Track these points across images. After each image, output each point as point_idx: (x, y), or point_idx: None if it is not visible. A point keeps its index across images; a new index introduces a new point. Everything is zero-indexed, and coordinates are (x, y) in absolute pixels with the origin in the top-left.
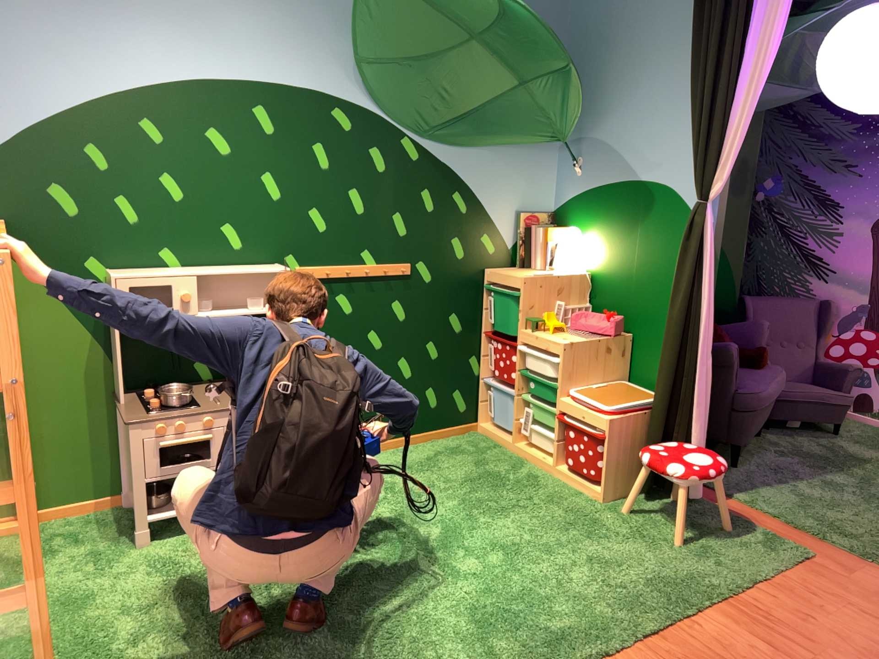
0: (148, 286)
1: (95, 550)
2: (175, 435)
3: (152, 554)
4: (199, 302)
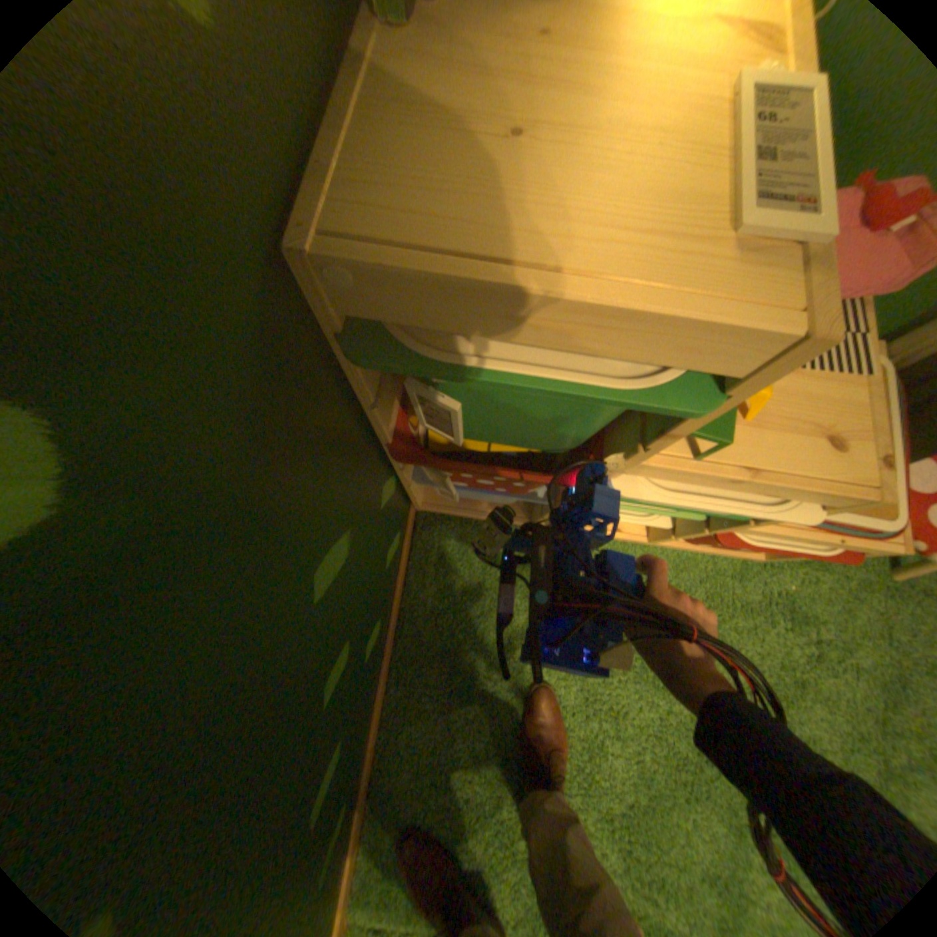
0: None
1: None
2: None
3: None
4: None
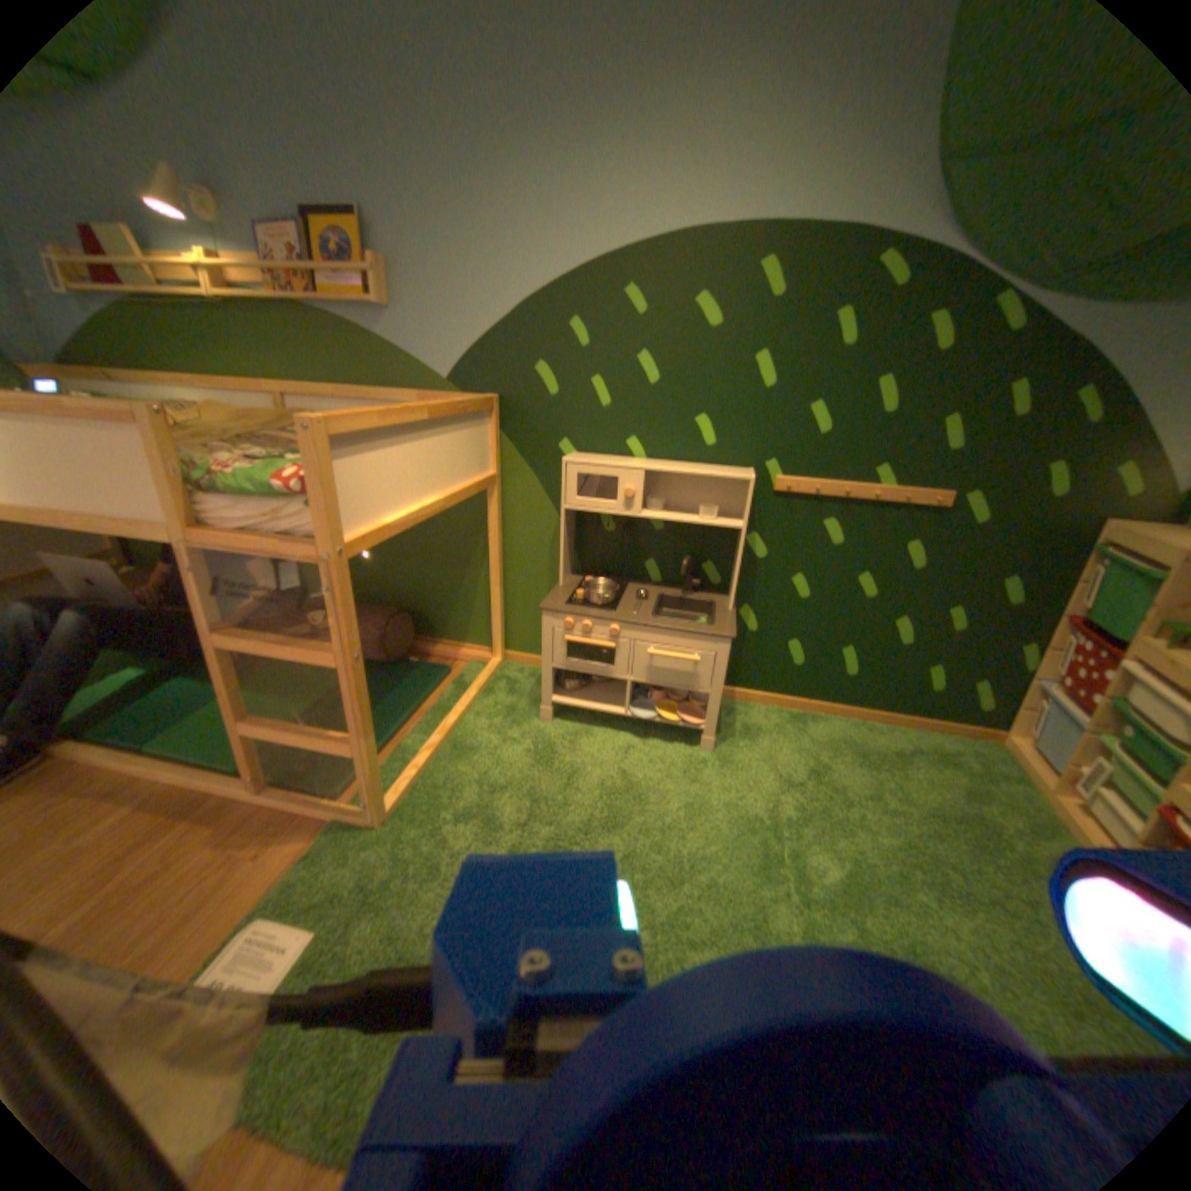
0: (585, 470)
1: (503, 705)
2: (574, 630)
3: (535, 731)
4: (635, 495)
